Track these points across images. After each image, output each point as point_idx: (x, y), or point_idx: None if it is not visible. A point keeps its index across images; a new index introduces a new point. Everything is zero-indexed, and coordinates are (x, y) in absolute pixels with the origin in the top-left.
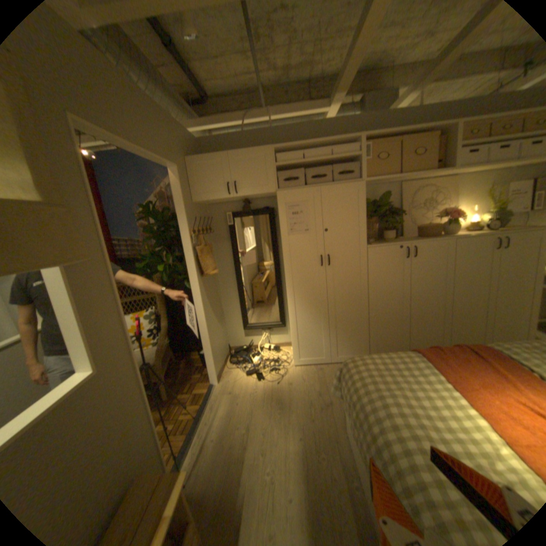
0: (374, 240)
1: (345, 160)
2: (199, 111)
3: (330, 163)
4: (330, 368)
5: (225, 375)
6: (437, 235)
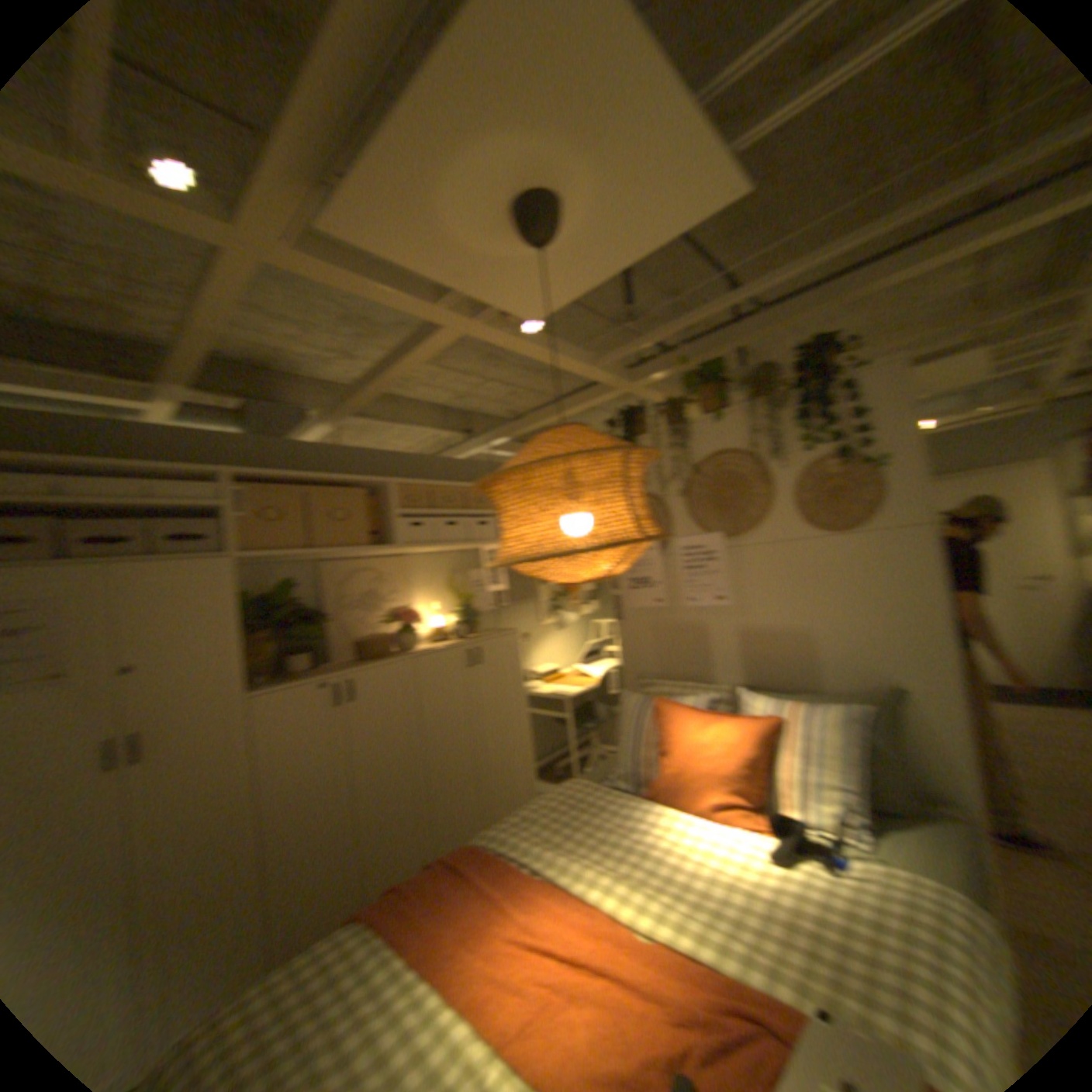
0: (261, 676)
1: (179, 511)
2: None
3: (137, 511)
4: None
5: None
6: (380, 653)
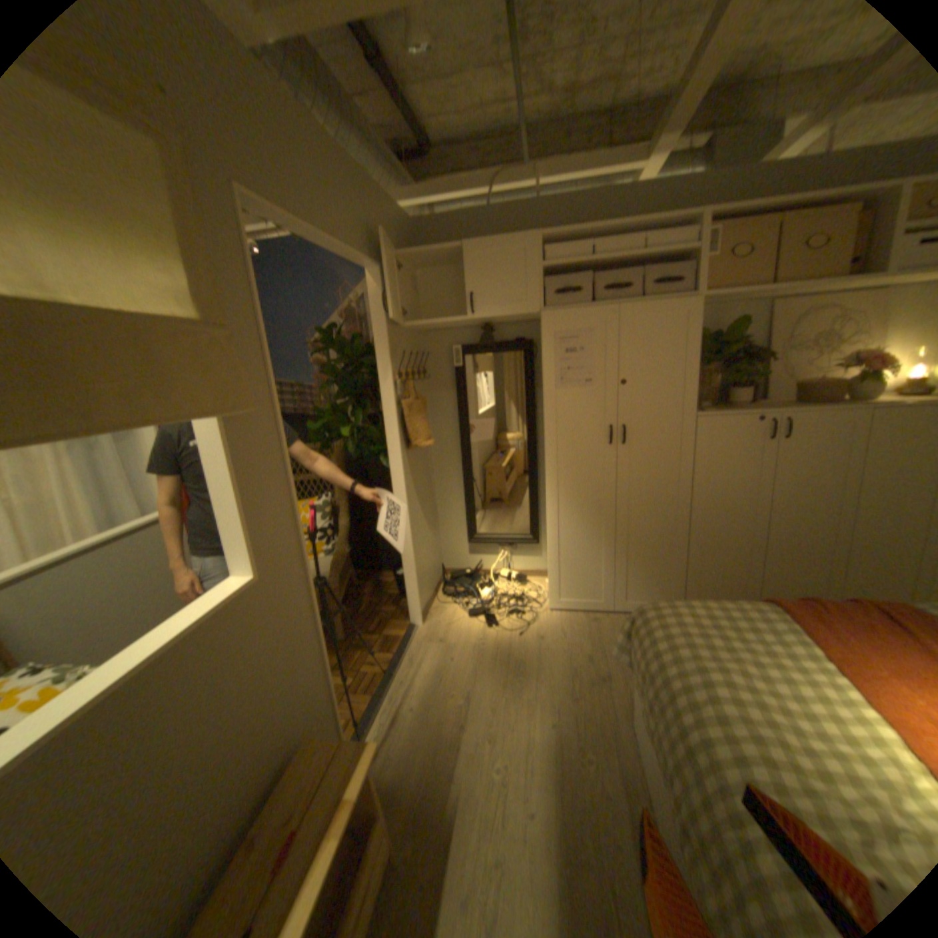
0: (711, 404)
1: (669, 259)
2: (414, 171)
3: (641, 263)
4: (611, 620)
5: (434, 613)
6: (834, 400)
